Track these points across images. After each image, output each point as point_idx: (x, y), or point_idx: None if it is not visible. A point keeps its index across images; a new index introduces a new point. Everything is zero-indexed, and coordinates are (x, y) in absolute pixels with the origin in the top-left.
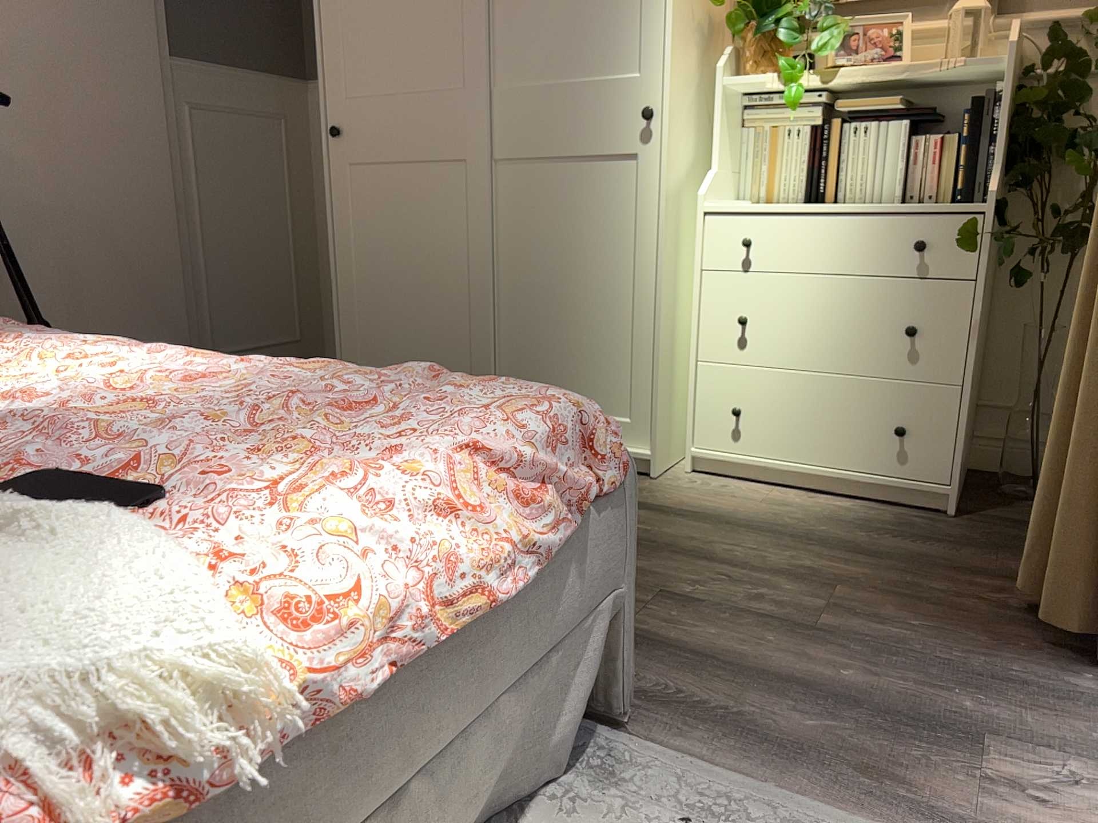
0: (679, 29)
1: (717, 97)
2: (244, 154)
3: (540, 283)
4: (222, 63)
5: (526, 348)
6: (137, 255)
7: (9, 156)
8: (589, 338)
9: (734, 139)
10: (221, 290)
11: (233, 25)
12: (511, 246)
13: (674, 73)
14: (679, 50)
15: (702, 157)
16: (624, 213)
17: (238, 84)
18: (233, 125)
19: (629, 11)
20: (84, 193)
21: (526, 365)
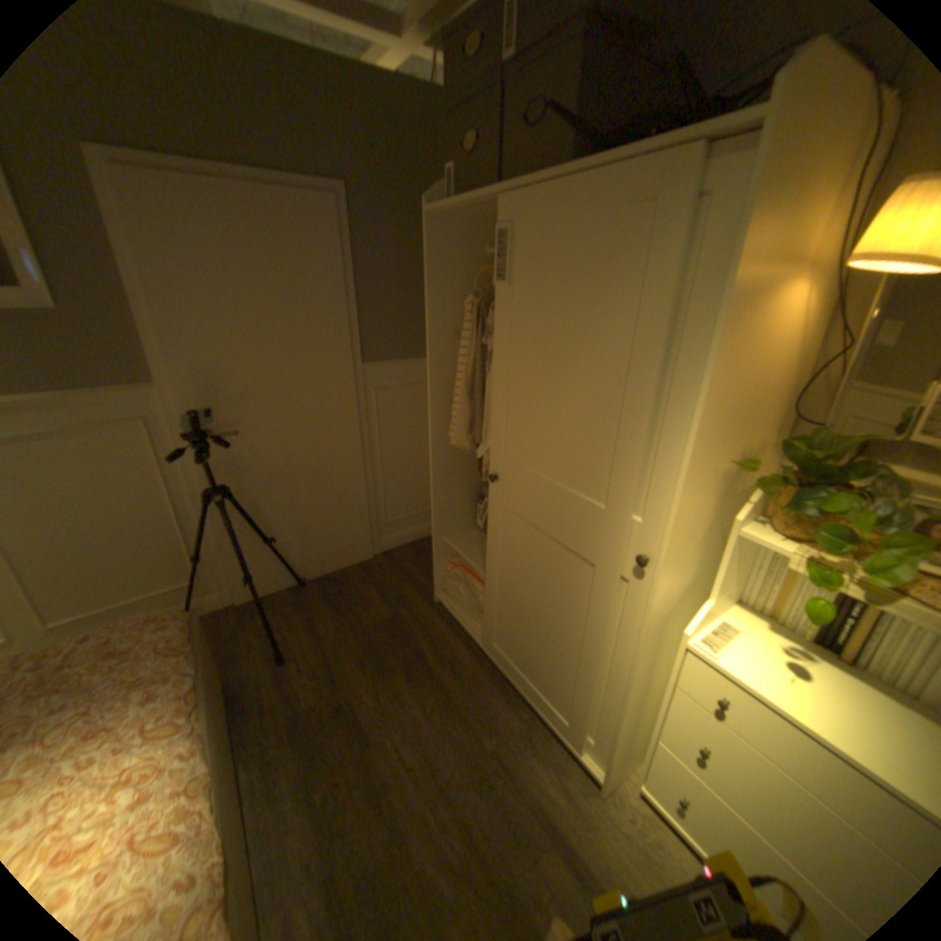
0: (693, 497)
1: (730, 543)
2: (409, 409)
3: (545, 610)
4: (397, 357)
5: (532, 641)
6: (335, 483)
7: (255, 446)
8: (572, 669)
9: (747, 559)
10: (391, 488)
11: (405, 331)
12: (529, 574)
13: (677, 539)
14: (688, 515)
15: (706, 569)
16: (611, 612)
17: (407, 368)
18: (403, 394)
19: (643, 461)
20: (302, 456)
21: (531, 650)
